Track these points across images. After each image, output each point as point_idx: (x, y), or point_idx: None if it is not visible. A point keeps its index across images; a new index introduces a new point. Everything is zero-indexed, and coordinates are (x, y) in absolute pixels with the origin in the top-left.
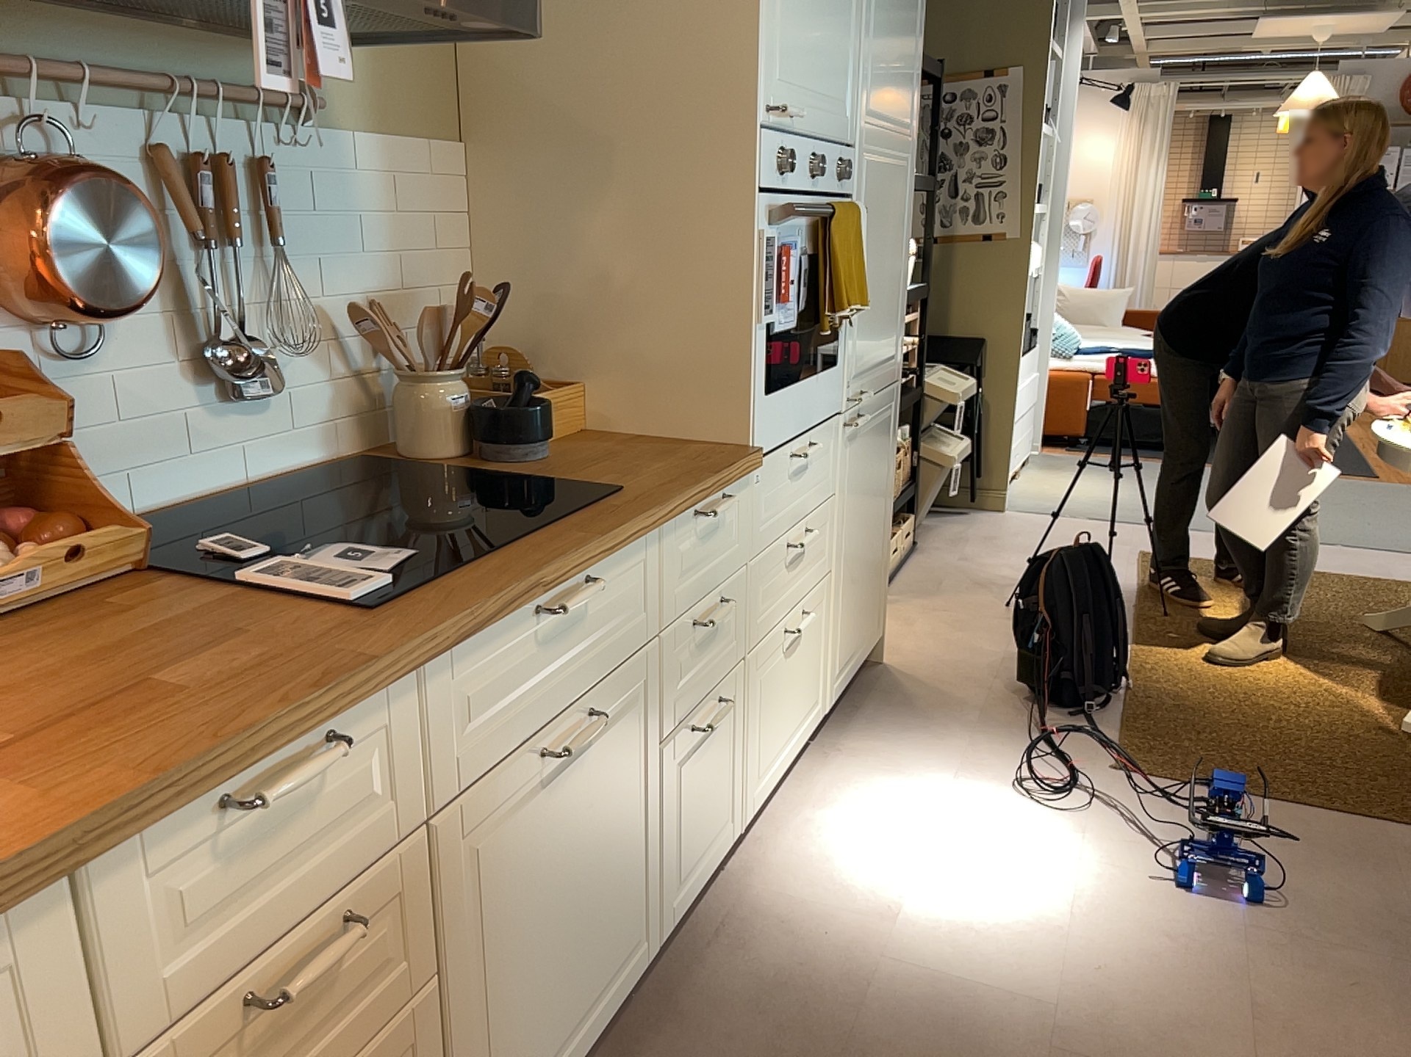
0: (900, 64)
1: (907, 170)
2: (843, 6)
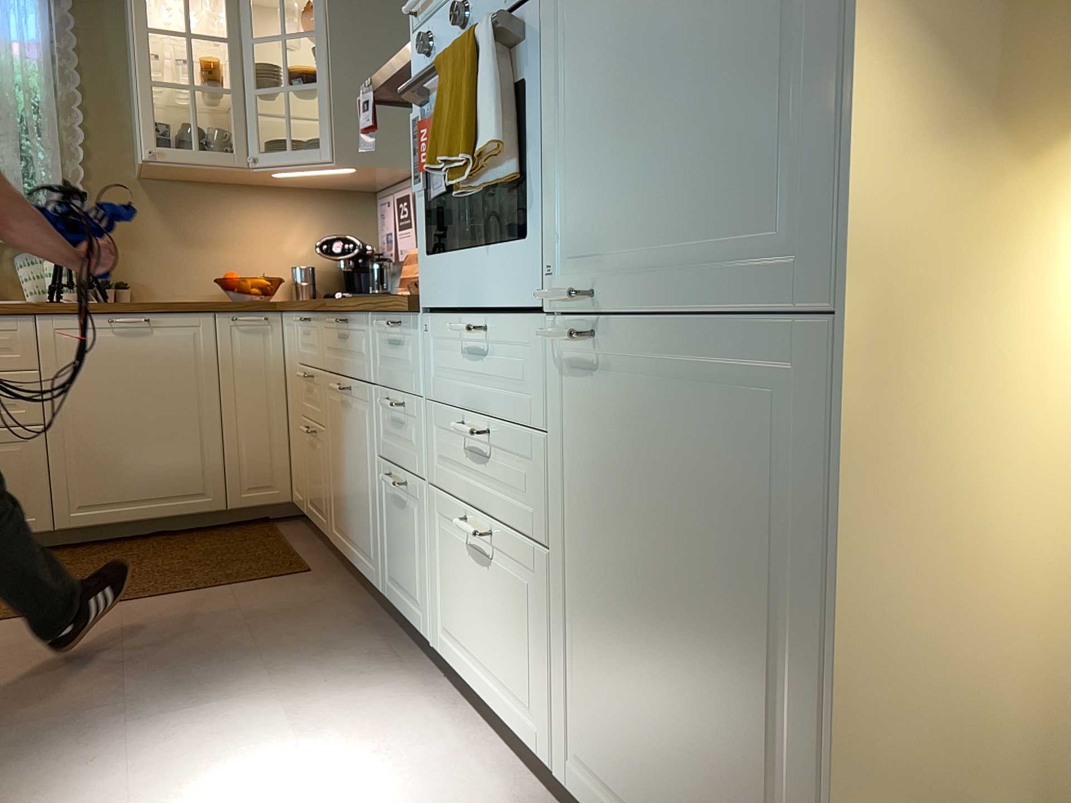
0: None
1: None
2: None
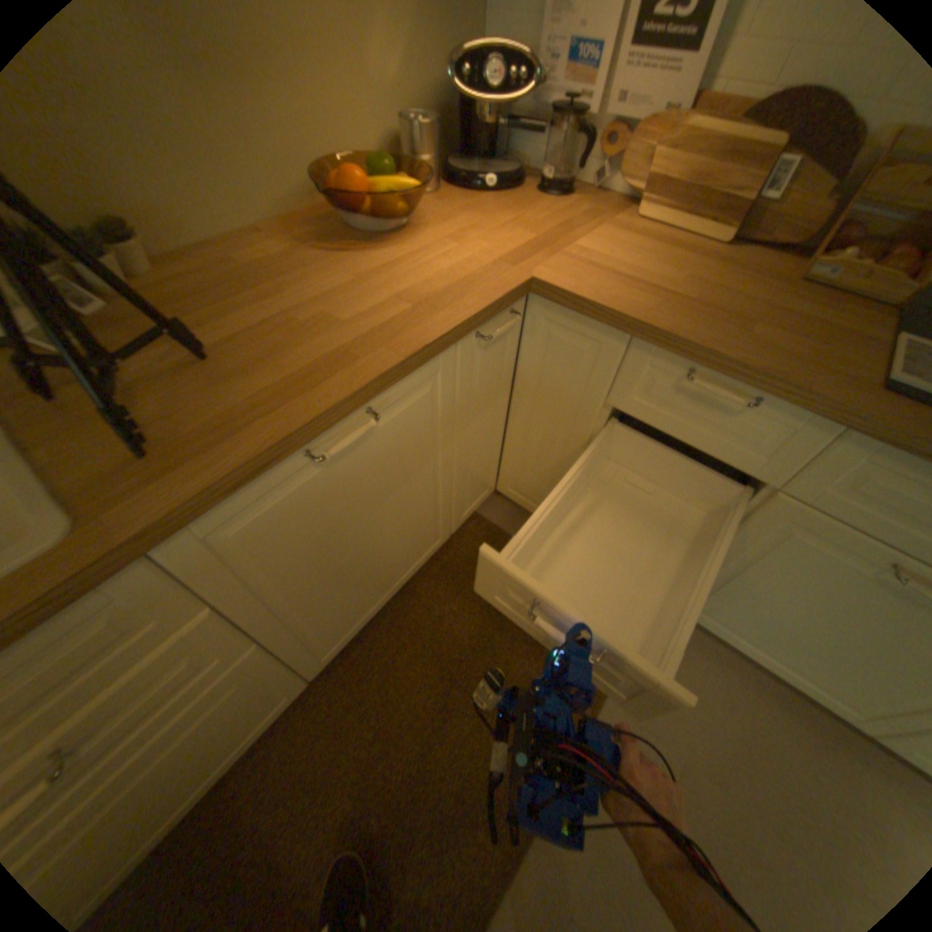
0: None
1: None
2: None
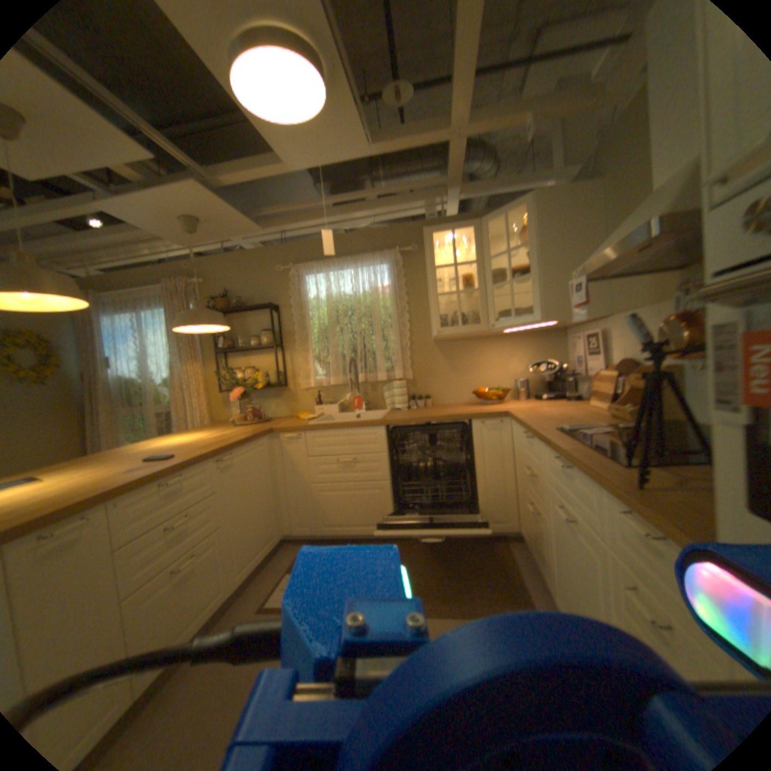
0: None
1: None
2: None
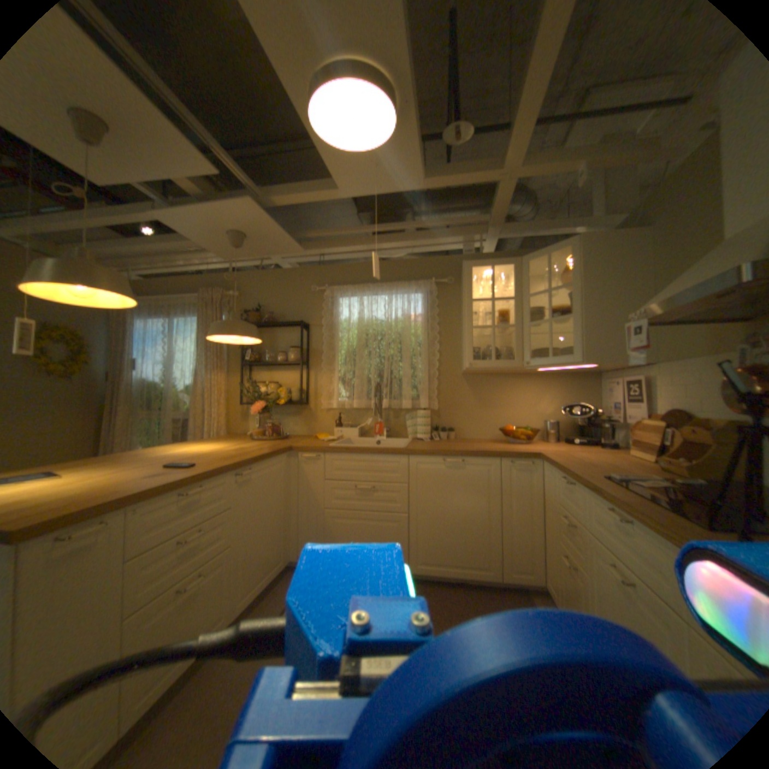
0: None
1: None
2: None
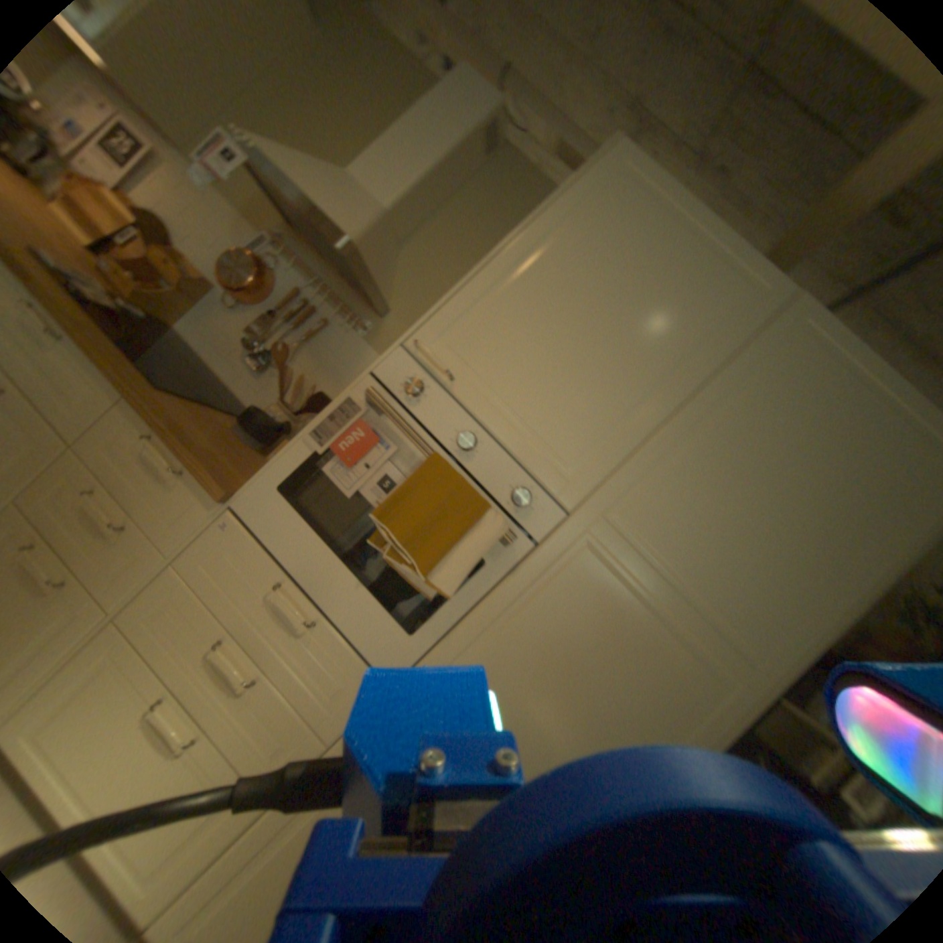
0: (759, 565)
1: (733, 693)
2: (612, 395)
